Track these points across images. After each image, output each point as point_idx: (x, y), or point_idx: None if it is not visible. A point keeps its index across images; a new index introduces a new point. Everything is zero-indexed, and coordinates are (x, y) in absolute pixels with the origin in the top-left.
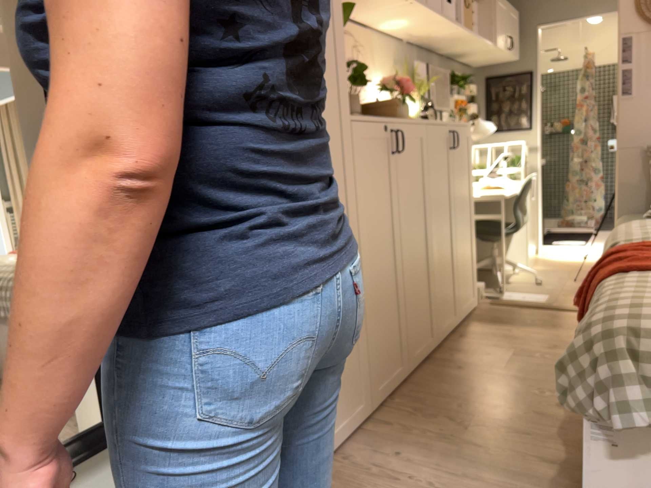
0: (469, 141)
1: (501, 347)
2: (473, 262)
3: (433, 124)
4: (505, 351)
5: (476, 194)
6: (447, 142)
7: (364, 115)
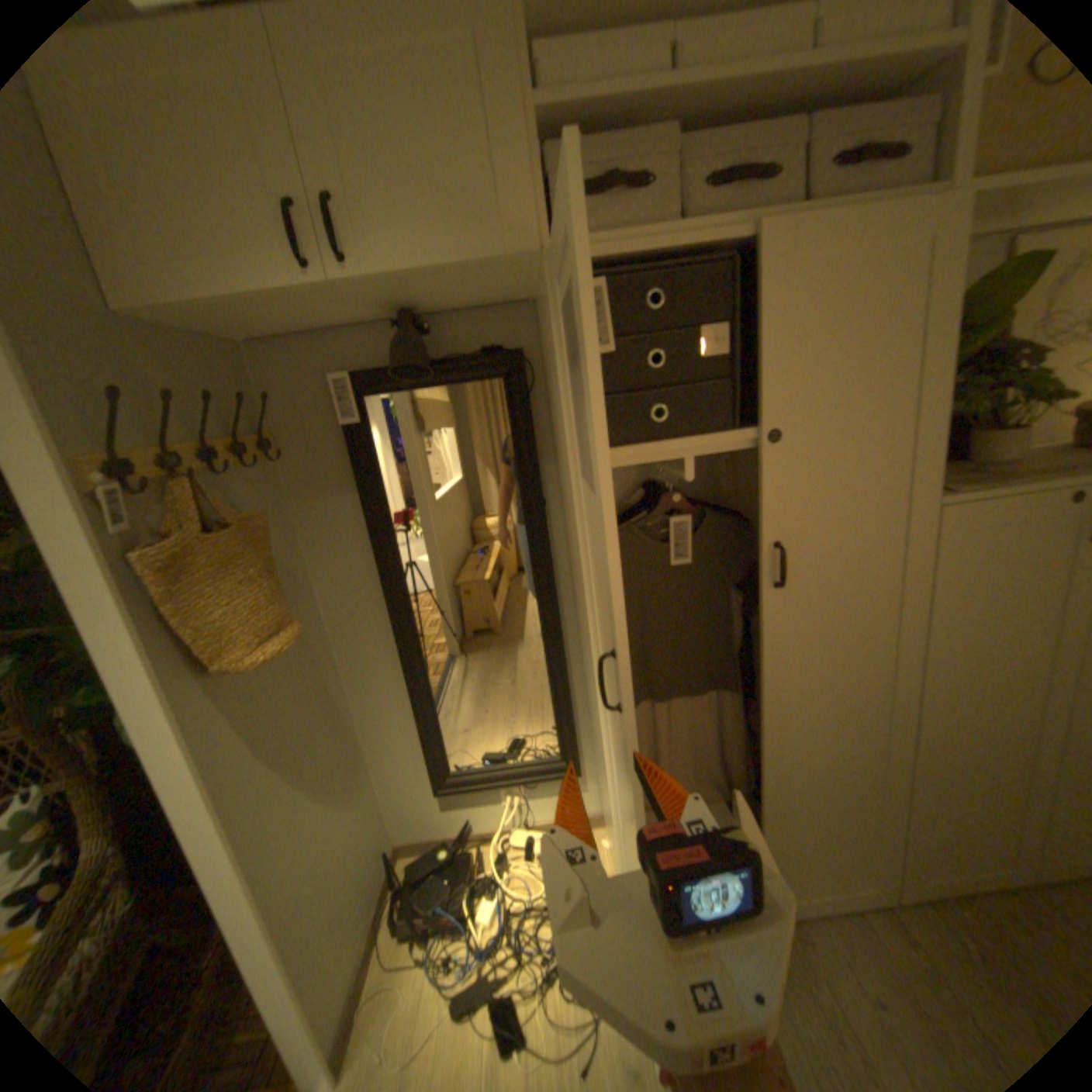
0: None
1: None
2: None
3: None
4: None
5: None
6: None
7: (1012, 485)
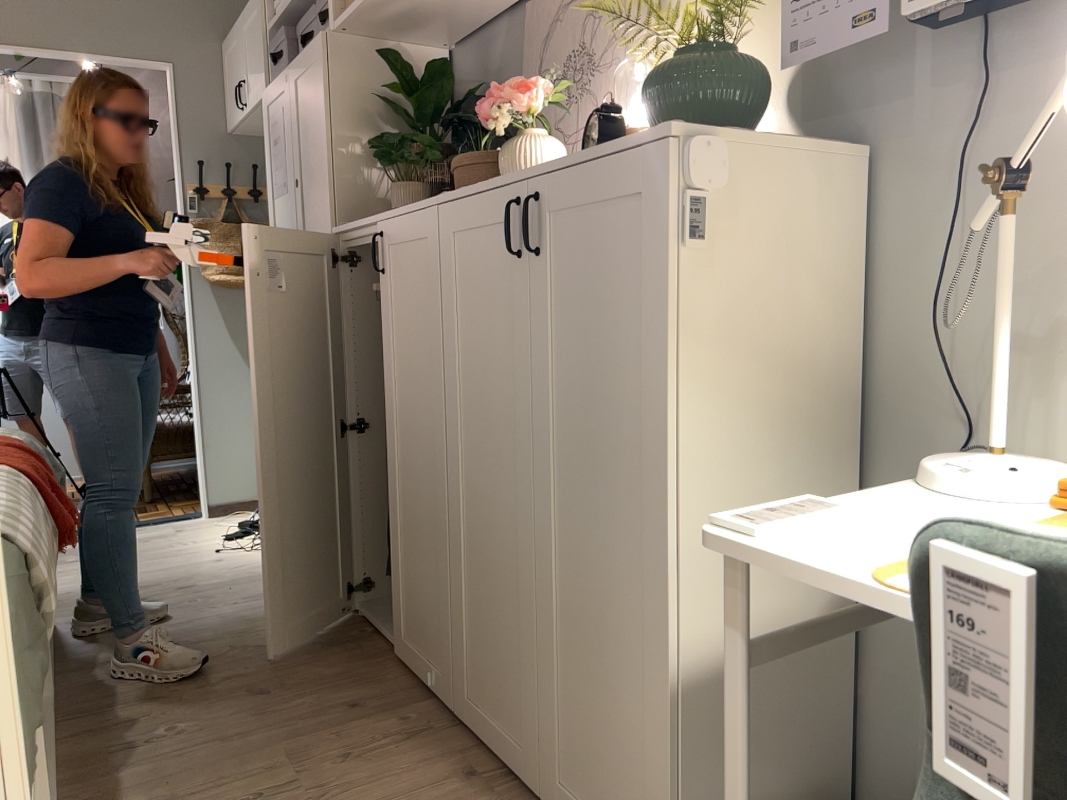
0: (668, 217)
1: (338, 798)
2: (666, 761)
3: (462, 201)
4: (319, 792)
5: (869, 520)
6: (514, 242)
7: (353, 222)
